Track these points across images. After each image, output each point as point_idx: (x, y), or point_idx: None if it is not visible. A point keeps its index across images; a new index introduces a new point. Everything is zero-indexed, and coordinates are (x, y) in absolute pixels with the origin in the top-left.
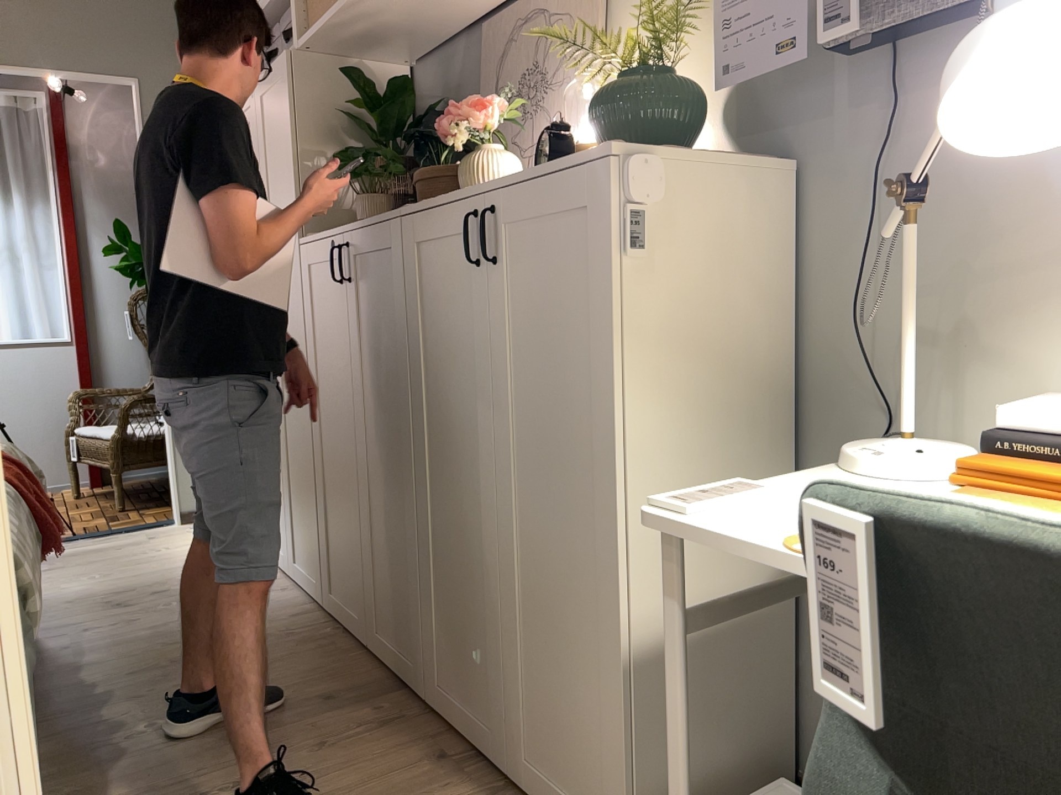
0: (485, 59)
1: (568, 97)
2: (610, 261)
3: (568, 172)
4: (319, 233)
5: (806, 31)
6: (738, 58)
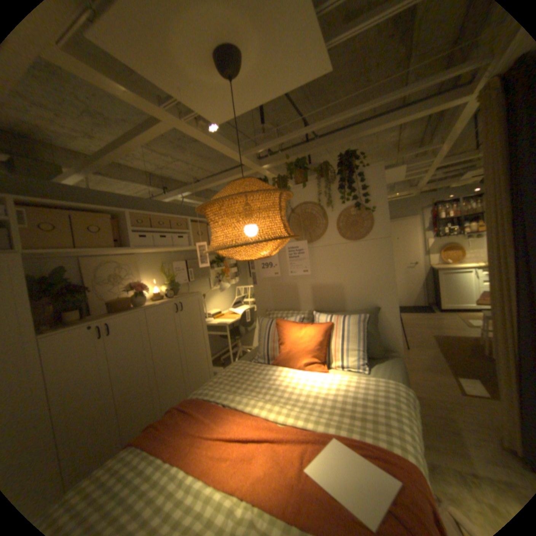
0: (75, 266)
1: (134, 281)
2: (201, 304)
3: (193, 295)
4: (64, 326)
5: (186, 278)
6: (177, 280)
